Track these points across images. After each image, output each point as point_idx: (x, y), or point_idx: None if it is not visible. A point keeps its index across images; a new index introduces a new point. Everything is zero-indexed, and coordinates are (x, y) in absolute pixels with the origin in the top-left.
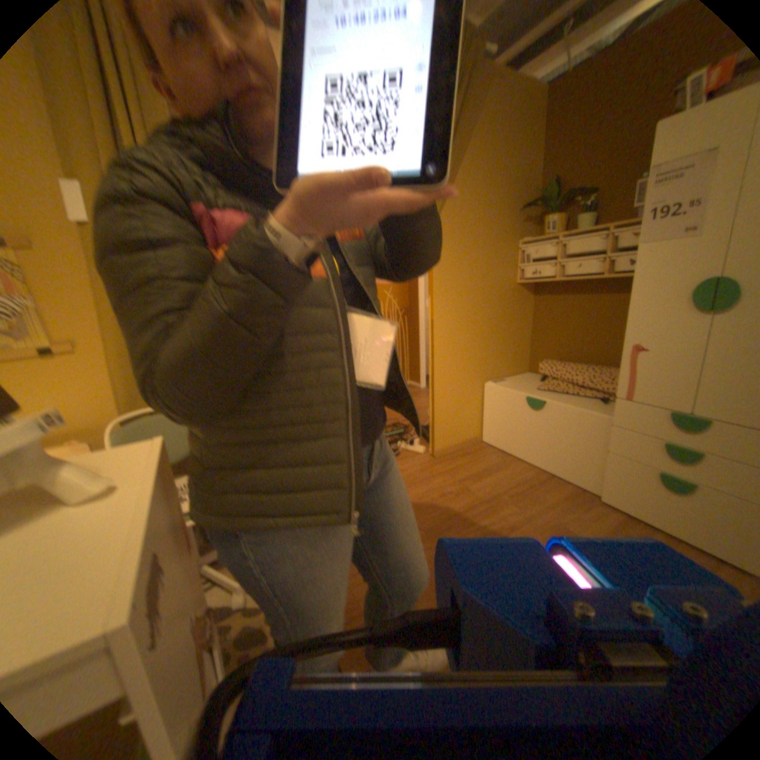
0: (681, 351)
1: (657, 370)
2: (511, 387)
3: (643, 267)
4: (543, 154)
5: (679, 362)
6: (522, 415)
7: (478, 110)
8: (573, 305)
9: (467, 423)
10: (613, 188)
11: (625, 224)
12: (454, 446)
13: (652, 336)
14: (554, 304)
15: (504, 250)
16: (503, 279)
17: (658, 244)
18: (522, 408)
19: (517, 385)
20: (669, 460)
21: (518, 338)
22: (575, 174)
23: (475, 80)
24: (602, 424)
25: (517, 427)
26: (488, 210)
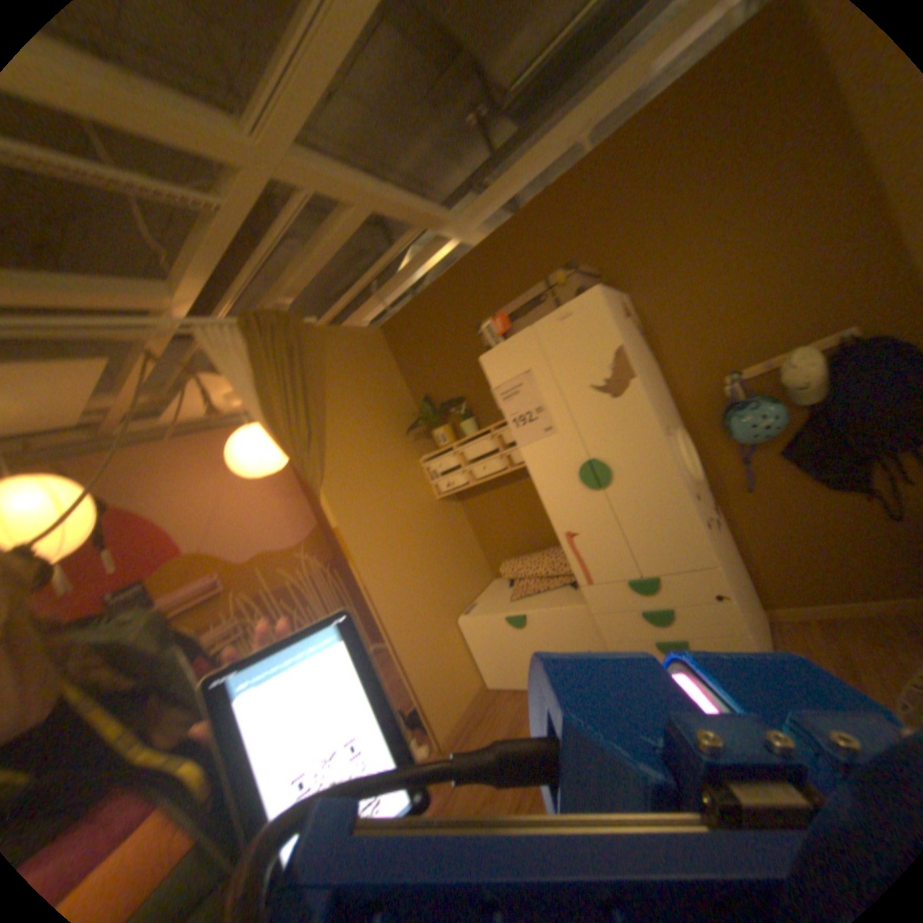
0: (601, 525)
1: (595, 548)
2: (486, 611)
3: (533, 461)
4: (403, 378)
5: (606, 535)
6: (511, 639)
7: (323, 366)
8: (498, 498)
9: (462, 679)
10: (475, 393)
11: (500, 424)
12: (461, 719)
13: (574, 520)
14: (482, 503)
15: (409, 474)
16: (422, 502)
17: (533, 444)
18: (508, 631)
19: (490, 604)
20: (654, 626)
21: (467, 549)
22: (439, 388)
23: (308, 343)
24: (585, 615)
25: (514, 654)
26: (374, 446)
